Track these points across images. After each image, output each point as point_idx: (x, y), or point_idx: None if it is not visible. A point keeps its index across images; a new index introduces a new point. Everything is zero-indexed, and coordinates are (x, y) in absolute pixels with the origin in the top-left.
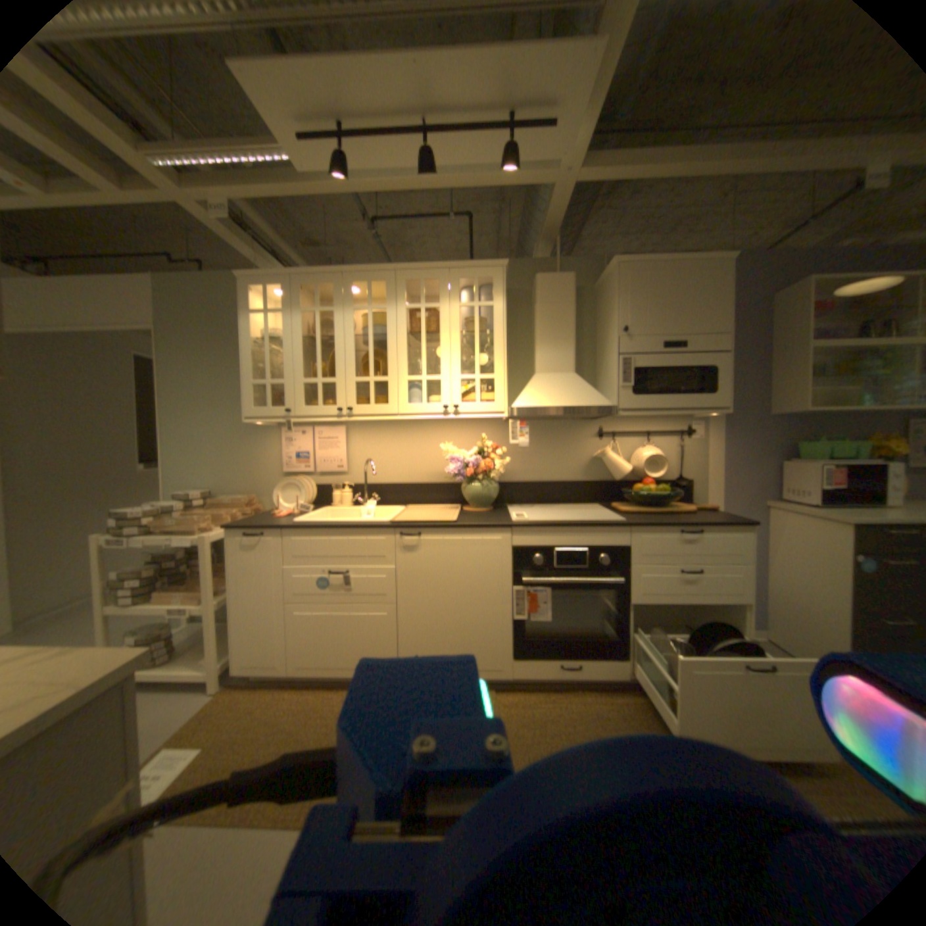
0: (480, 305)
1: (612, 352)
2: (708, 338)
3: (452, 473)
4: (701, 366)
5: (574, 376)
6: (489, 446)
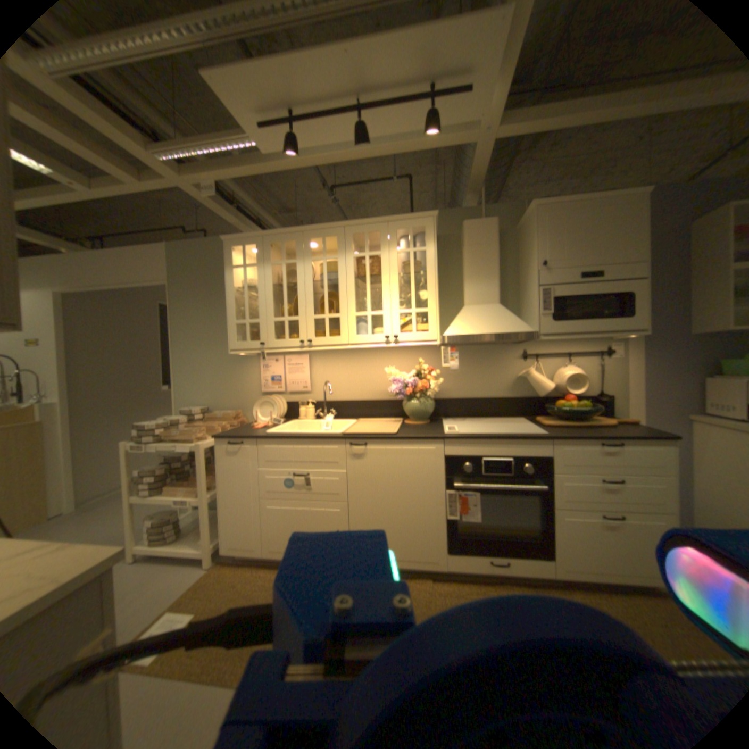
0: (416, 250)
1: (534, 284)
2: (625, 267)
3: (395, 392)
4: (619, 293)
5: (499, 306)
6: (426, 369)
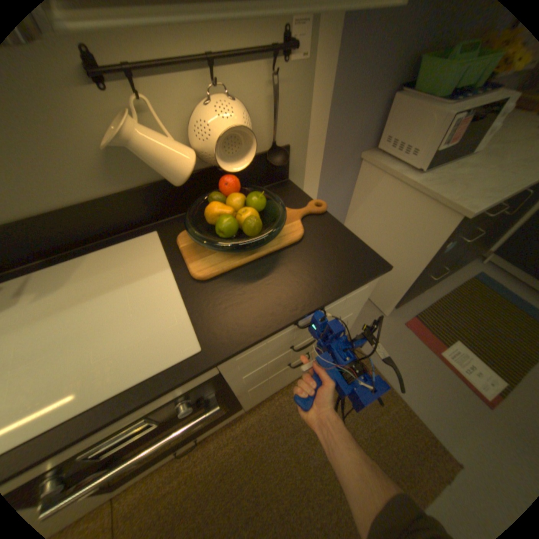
0: None
1: None
2: None
3: None
4: None
5: None
6: None
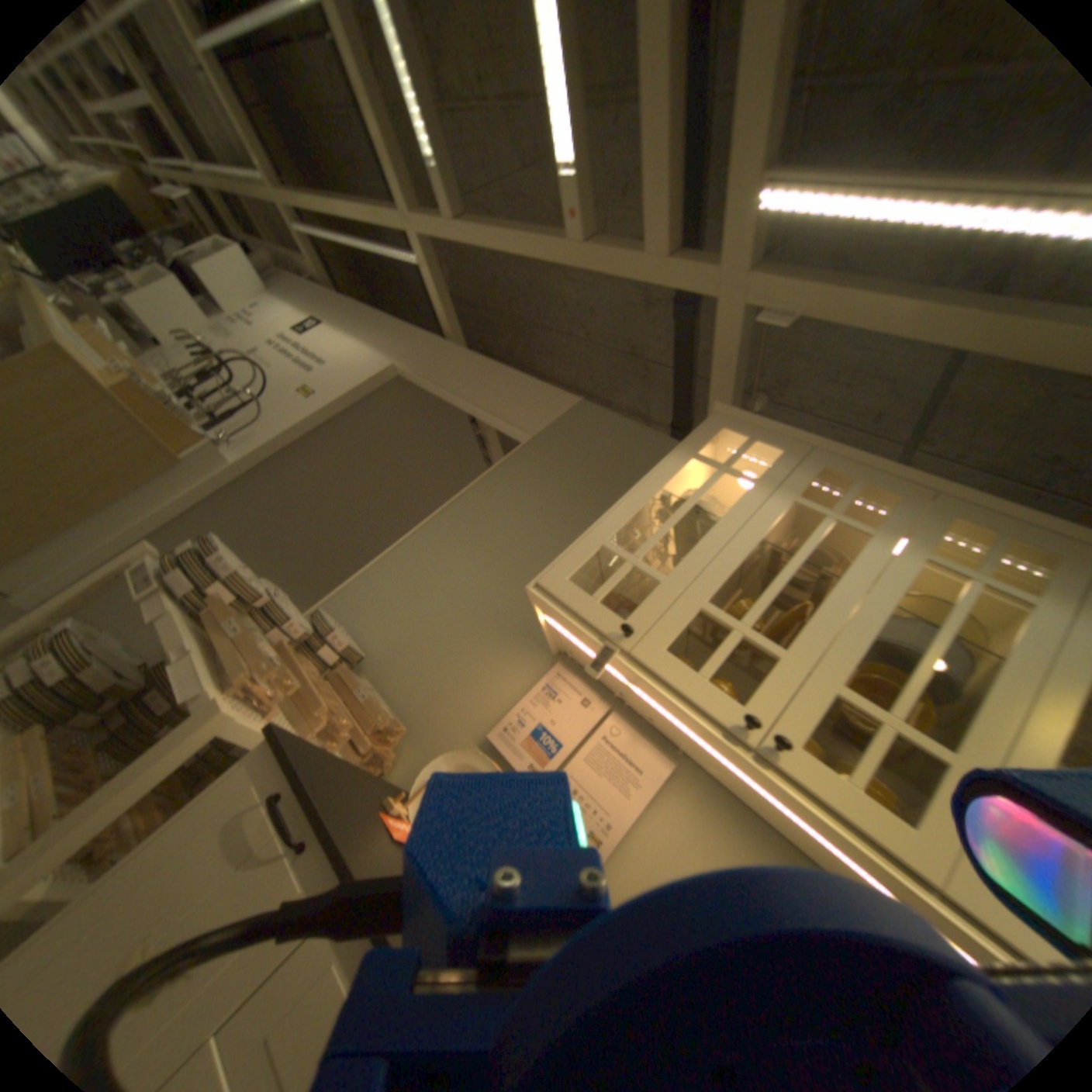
0: None
1: None
2: None
3: None
4: None
5: None
6: None
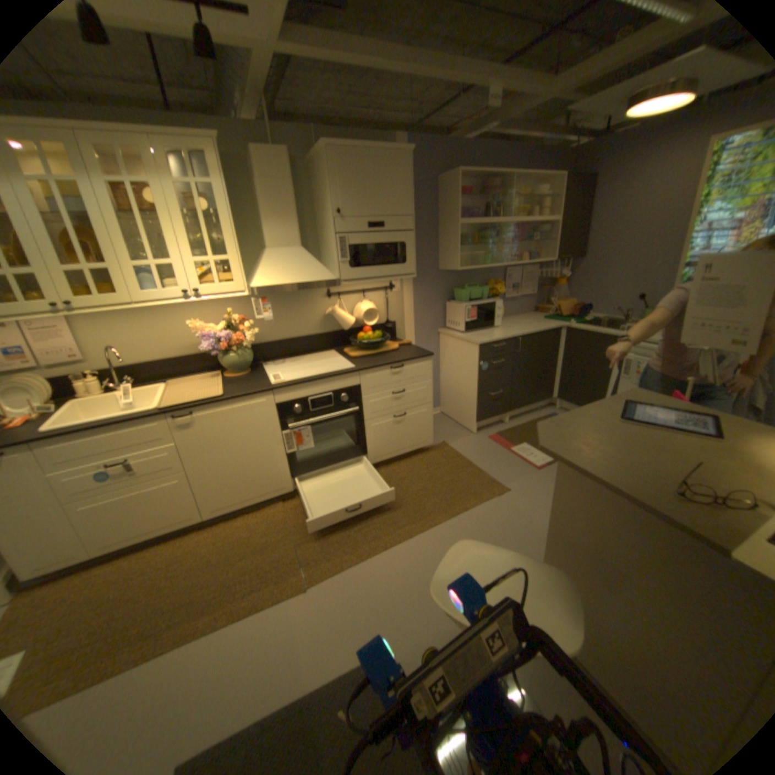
0: (197, 176)
1: (332, 232)
2: (399, 221)
3: (208, 349)
4: (396, 244)
5: (303, 252)
6: (239, 319)
